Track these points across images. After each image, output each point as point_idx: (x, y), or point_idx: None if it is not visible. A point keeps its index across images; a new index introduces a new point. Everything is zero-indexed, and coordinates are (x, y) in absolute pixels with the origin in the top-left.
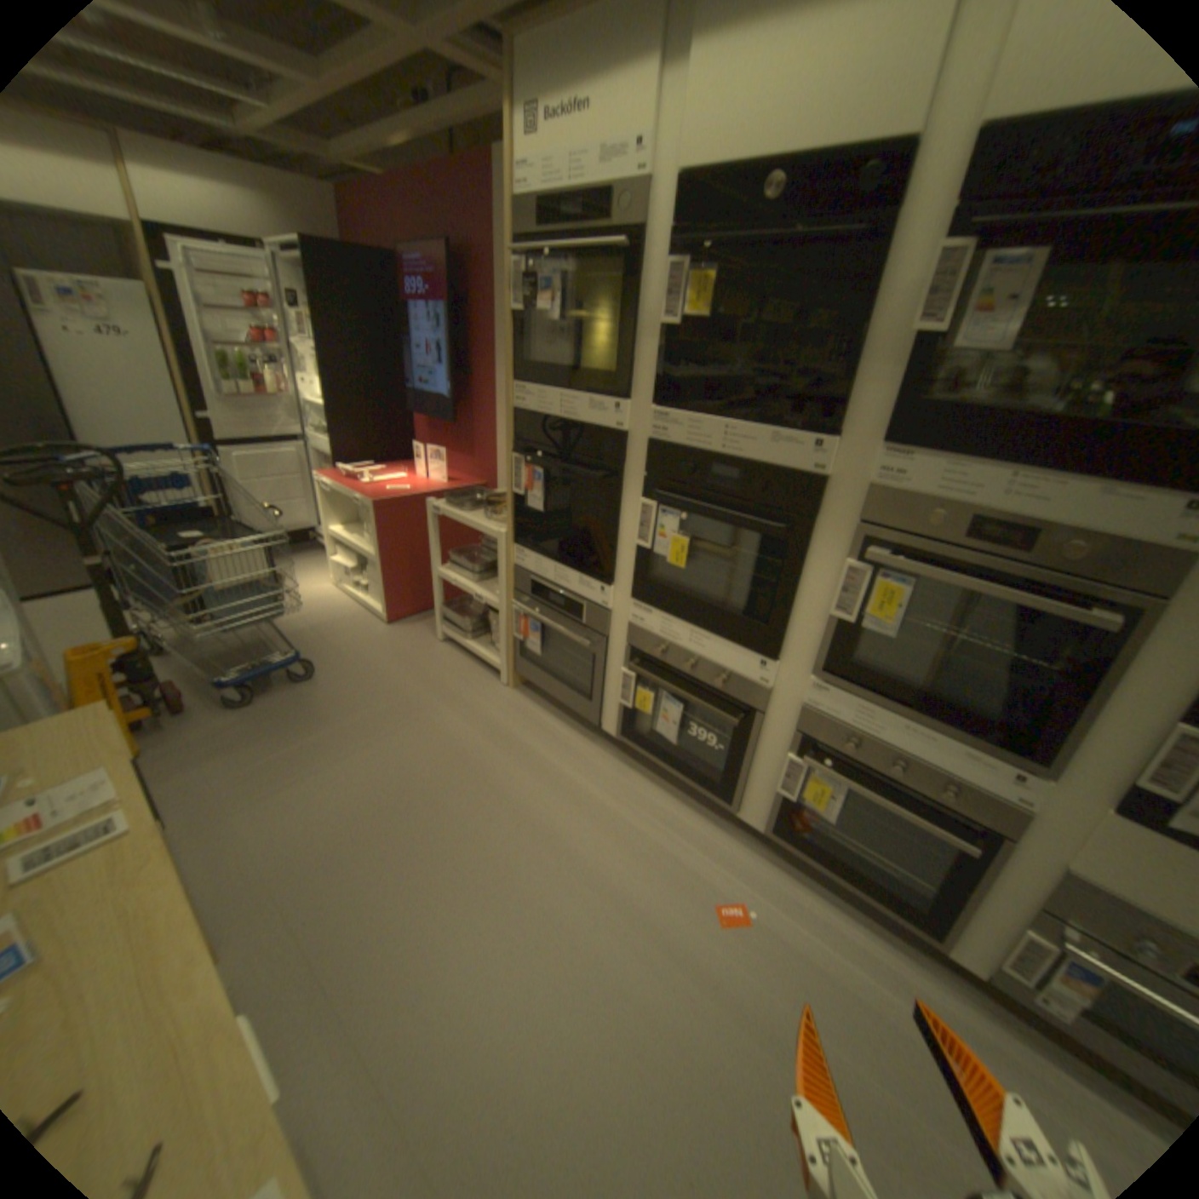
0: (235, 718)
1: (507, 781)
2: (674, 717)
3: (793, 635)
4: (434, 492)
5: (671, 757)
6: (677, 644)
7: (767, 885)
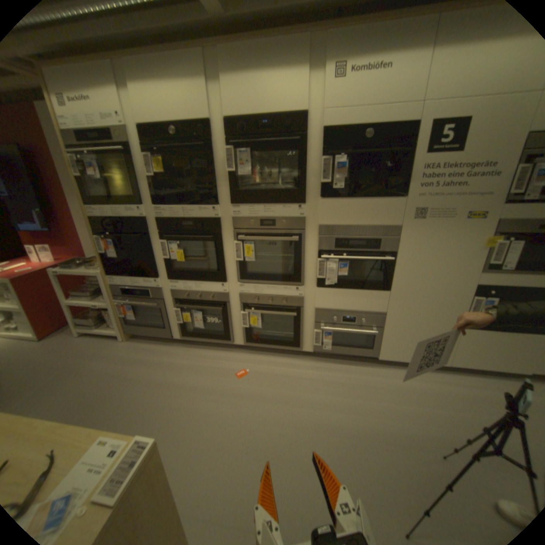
0: None
1: (136, 375)
2: (199, 318)
3: (228, 272)
4: (48, 267)
5: (203, 335)
6: (191, 290)
7: (249, 360)
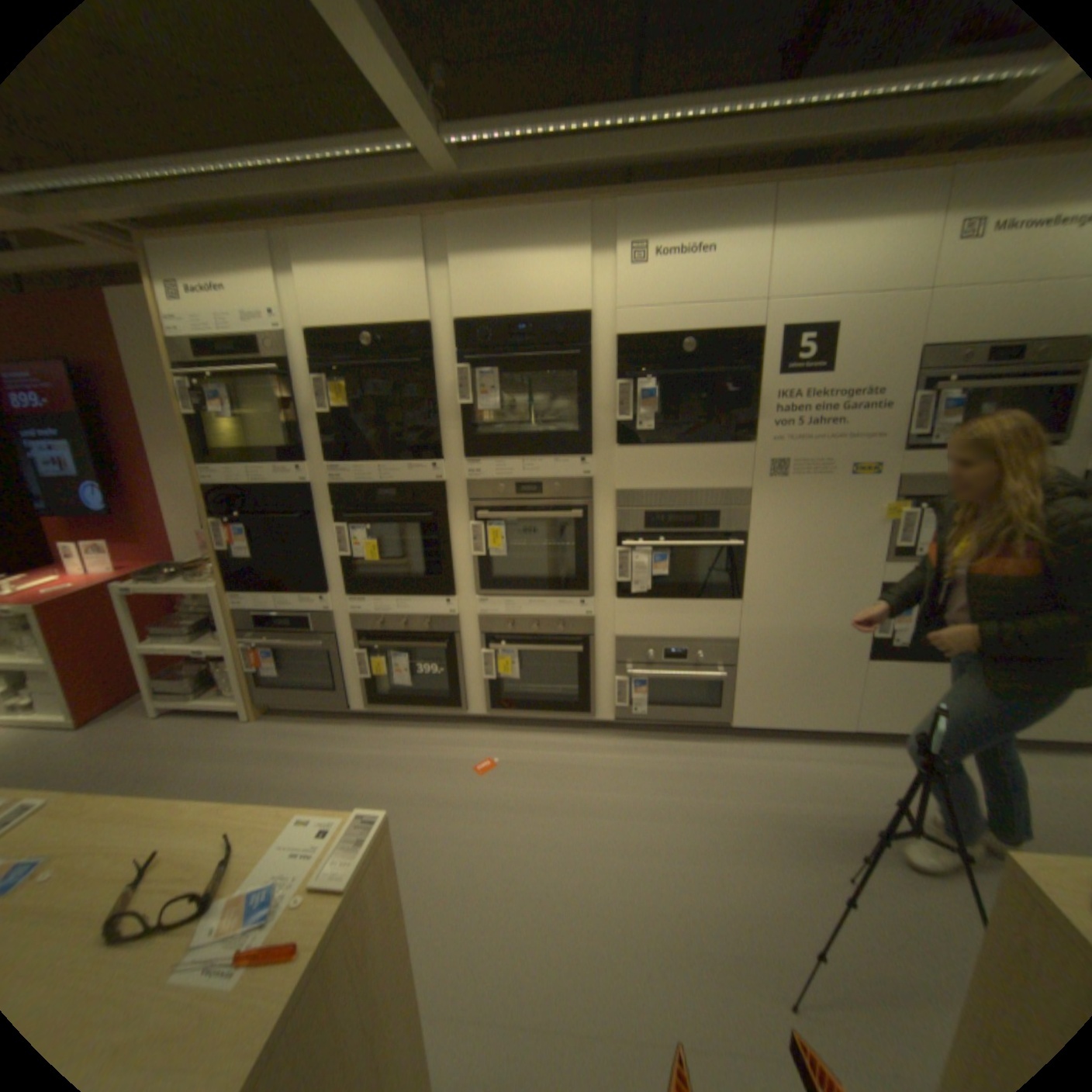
0: None
1: (282, 782)
2: (403, 667)
3: (457, 578)
4: (104, 583)
5: (409, 700)
6: (389, 615)
7: (497, 744)
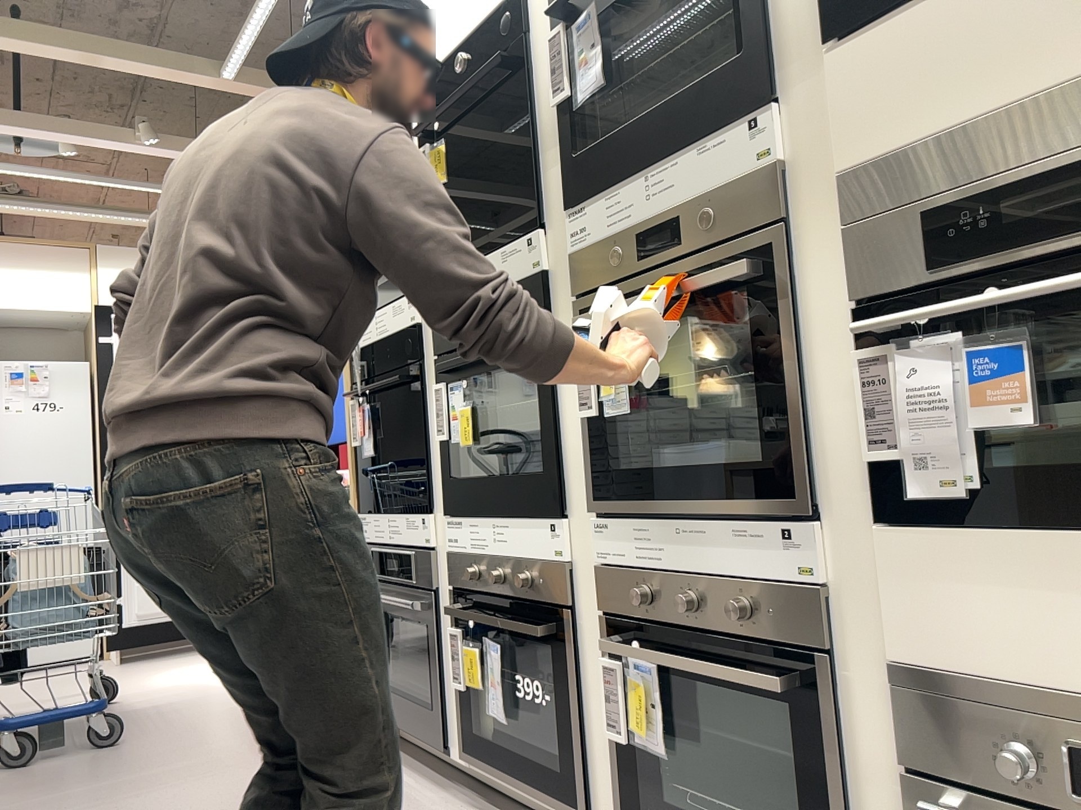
0: (2, 775)
1: None
2: (496, 672)
3: (569, 472)
4: None
5: (511, 756)
6: (485, 553)
7: None
